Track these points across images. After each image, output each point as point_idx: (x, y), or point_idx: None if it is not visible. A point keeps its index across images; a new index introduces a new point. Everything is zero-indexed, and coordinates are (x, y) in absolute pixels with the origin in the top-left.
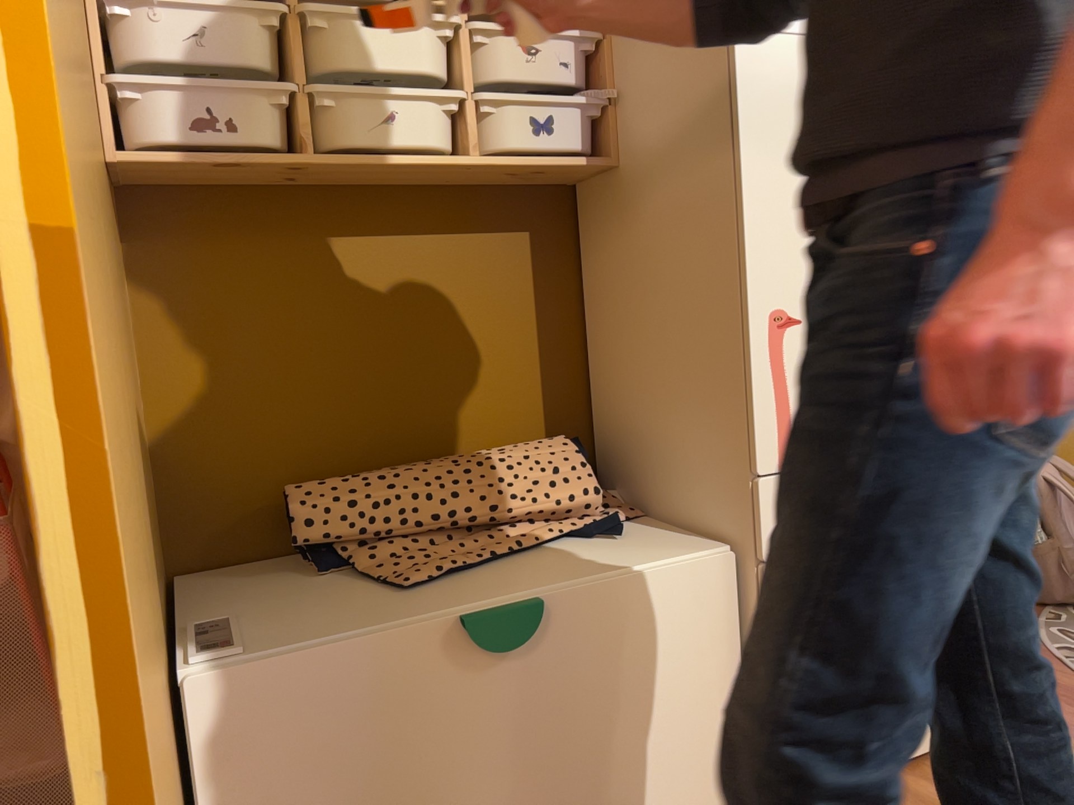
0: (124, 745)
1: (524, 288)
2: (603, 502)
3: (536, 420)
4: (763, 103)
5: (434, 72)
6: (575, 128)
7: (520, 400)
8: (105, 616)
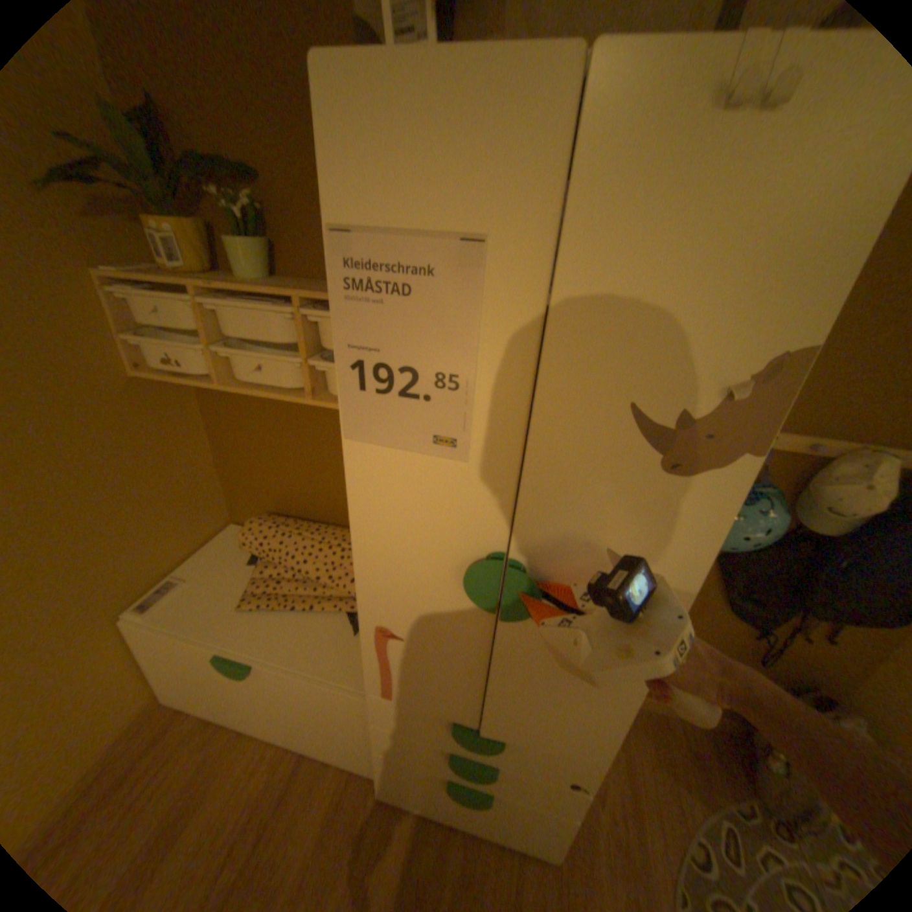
0: None
1: None
2: None
3: None
4: (372, 499)
5: (285, 339)
6: None
7: None
8: None
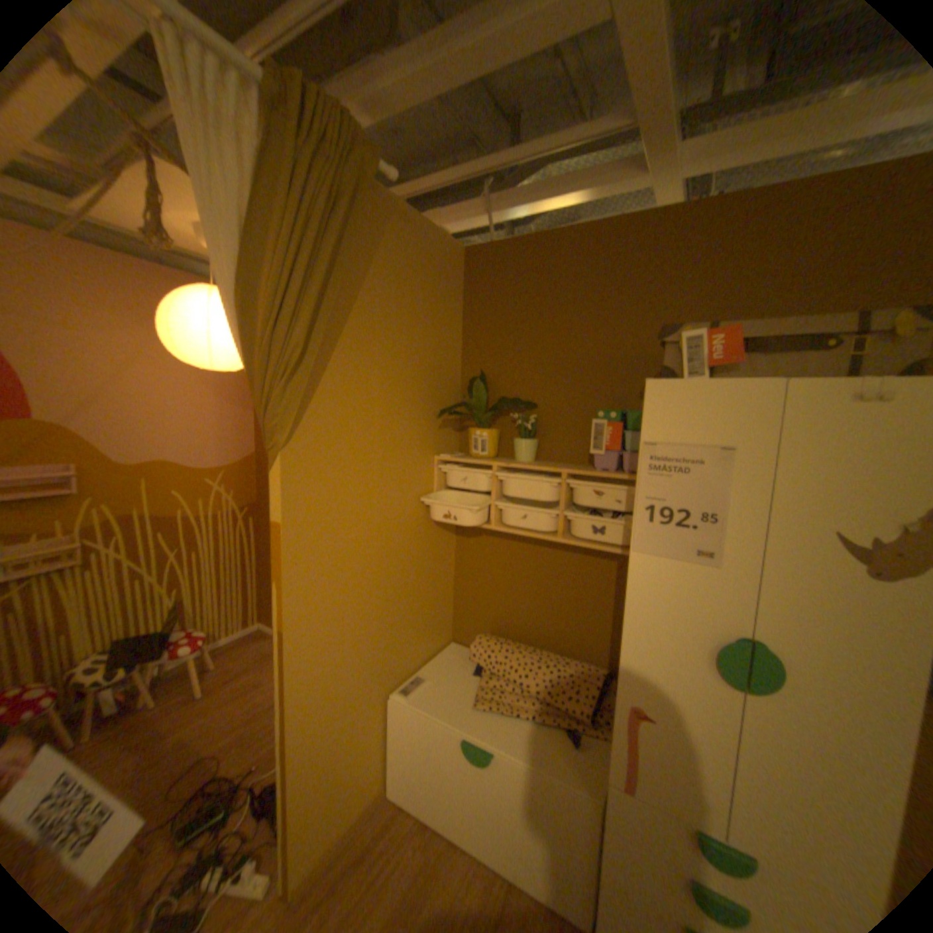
0: (287, 737)
1: (609, 590)
2: (600, 721)
3: (603, 654)
4: (645, 594)
5: (549, 498)
6: (618, 534)
7: (596, 641)
8: (286, 709)
